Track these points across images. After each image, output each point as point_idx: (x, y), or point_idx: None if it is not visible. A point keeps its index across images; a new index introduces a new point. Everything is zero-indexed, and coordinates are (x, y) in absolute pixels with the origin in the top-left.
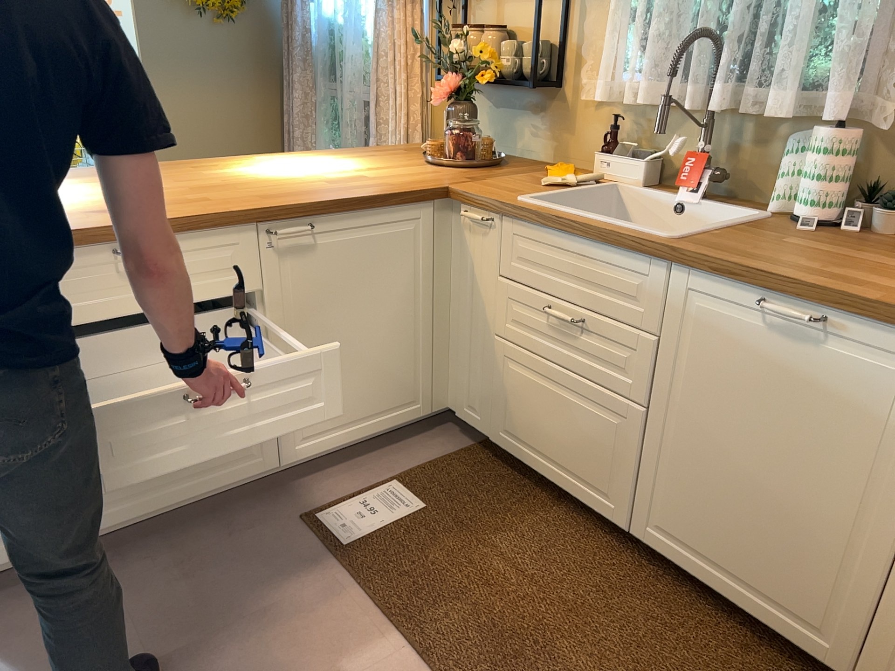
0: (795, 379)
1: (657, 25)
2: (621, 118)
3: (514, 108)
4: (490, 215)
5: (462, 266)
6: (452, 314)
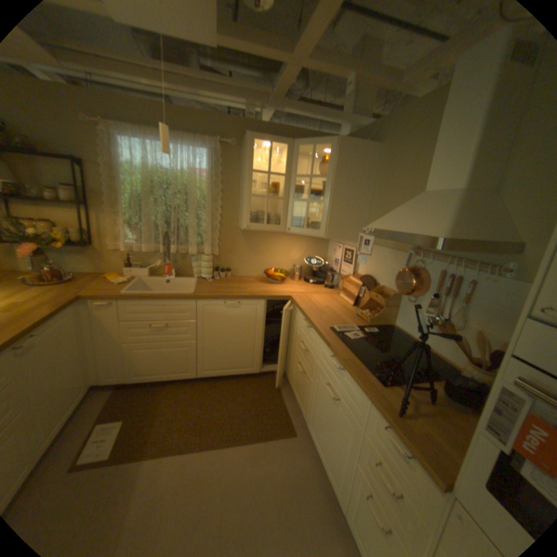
0: (235, 317)
1: (145, 228)
2: (131, 255)
3: (62, 253)
4: (109, 302)
5: (93, 325)
6: (87, 347)
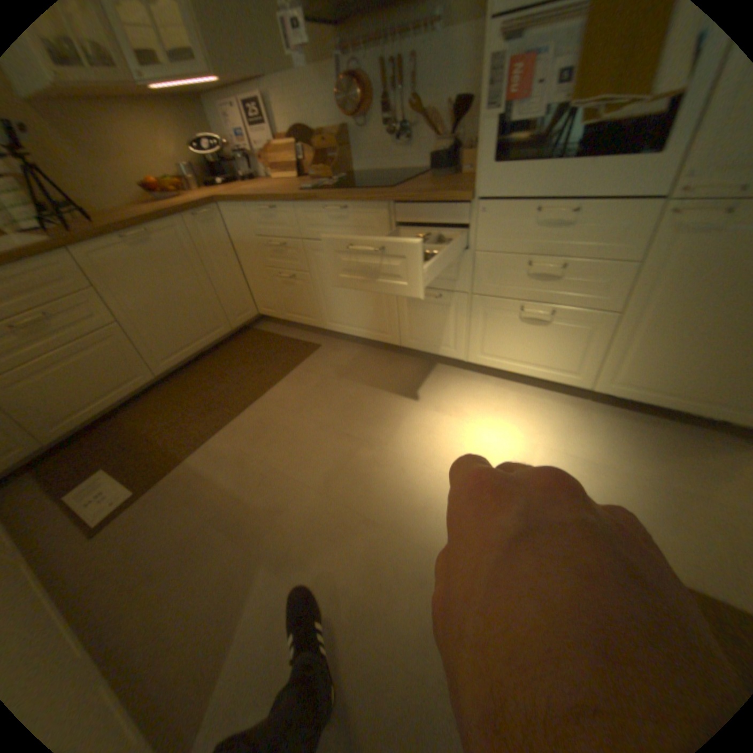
0: (151, 256)
1: None
2: None
3: None
4: None
5: None
6: None
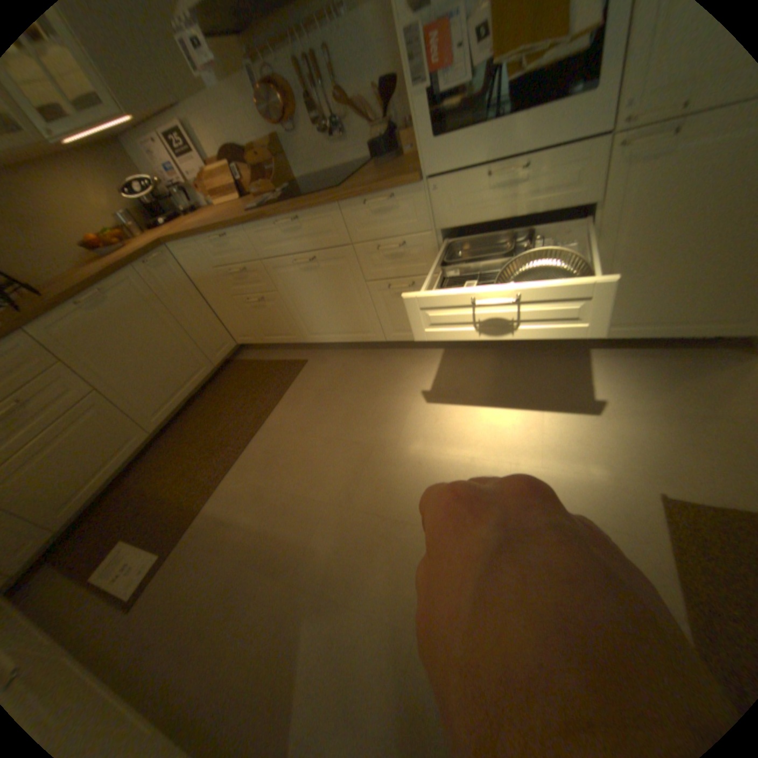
0: (114, 314)
1: None
2: None
3: None
4: None
5: None
6: None
